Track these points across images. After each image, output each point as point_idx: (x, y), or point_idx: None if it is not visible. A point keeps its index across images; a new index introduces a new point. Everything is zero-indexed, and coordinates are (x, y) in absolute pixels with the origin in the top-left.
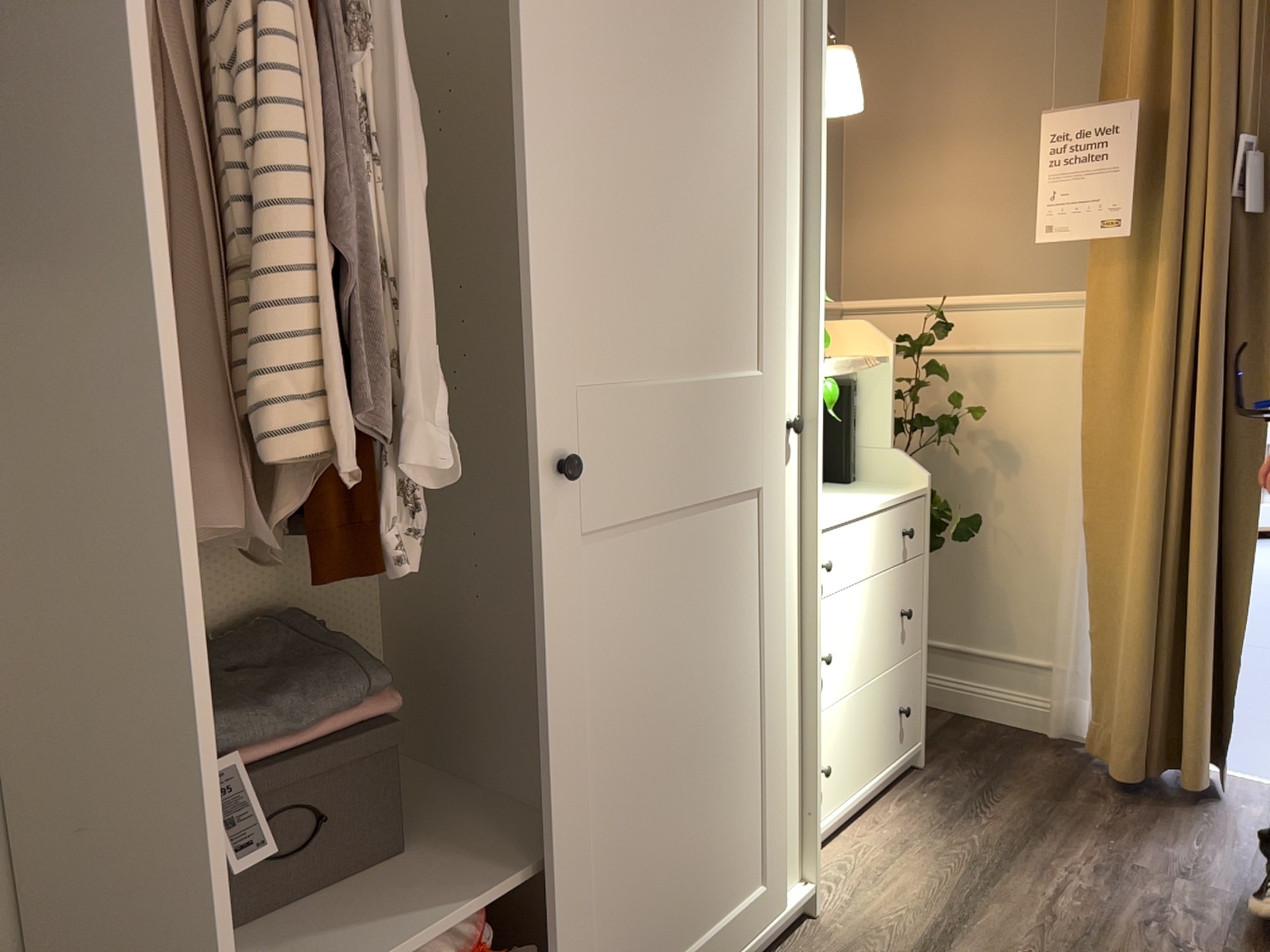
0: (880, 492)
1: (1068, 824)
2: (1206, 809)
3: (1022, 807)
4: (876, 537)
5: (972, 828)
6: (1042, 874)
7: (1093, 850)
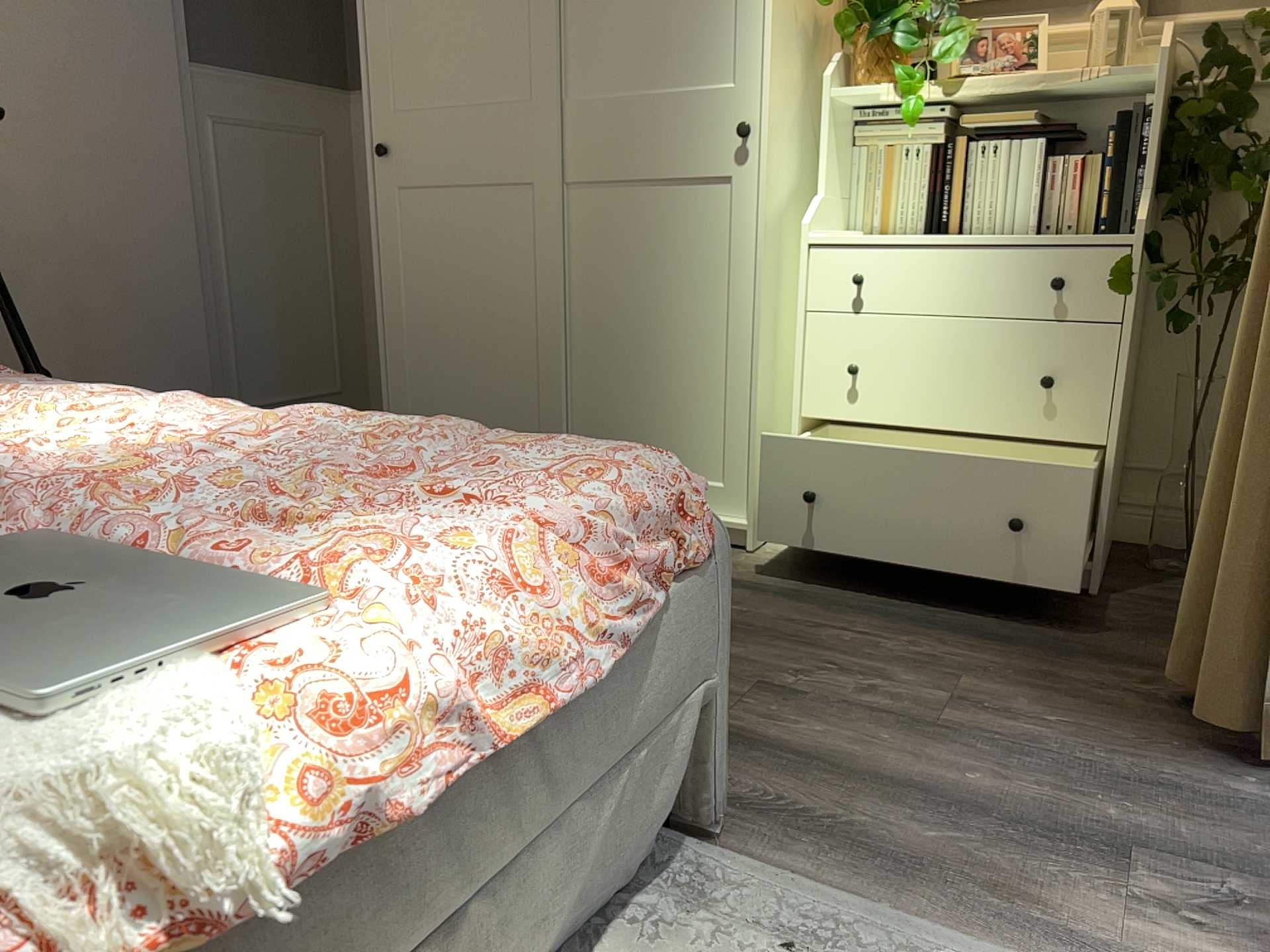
0: (1074, 237)
1: (1041, 660)
2: (1214, 761)
3: (1061, 641)
4: (982, 275)
5: (975, 613)
6: (899, 634)
7: (985, 666)
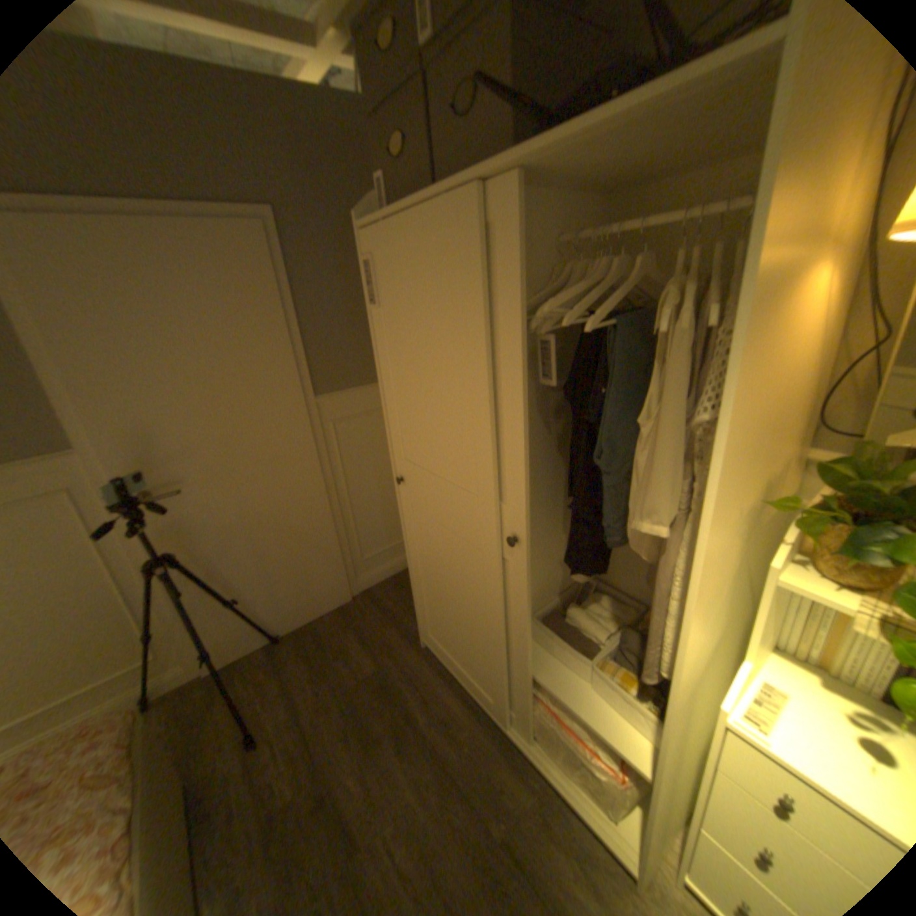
0: None
1: None
2: None
3: None
4: None
5: None
6: None
7: None
